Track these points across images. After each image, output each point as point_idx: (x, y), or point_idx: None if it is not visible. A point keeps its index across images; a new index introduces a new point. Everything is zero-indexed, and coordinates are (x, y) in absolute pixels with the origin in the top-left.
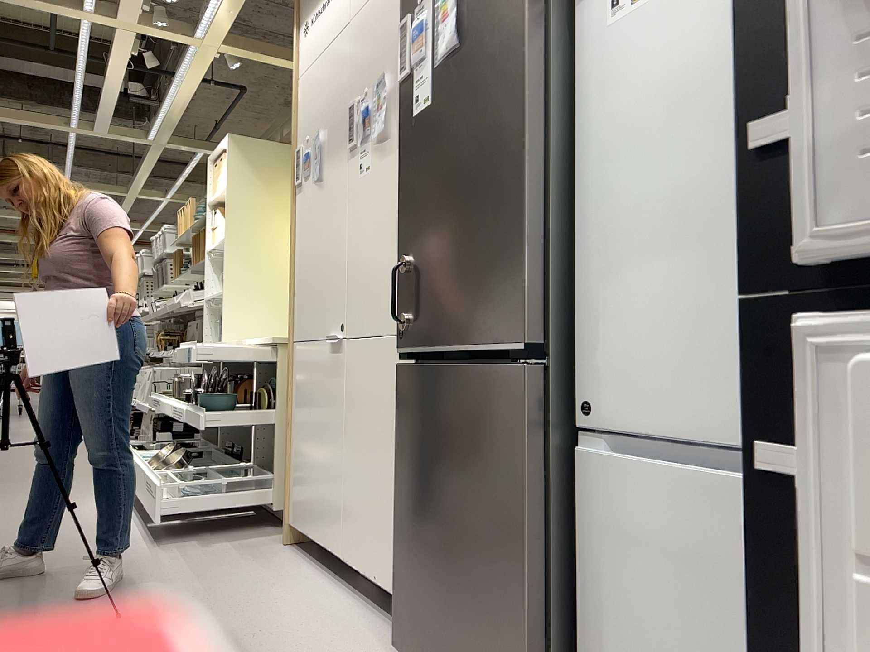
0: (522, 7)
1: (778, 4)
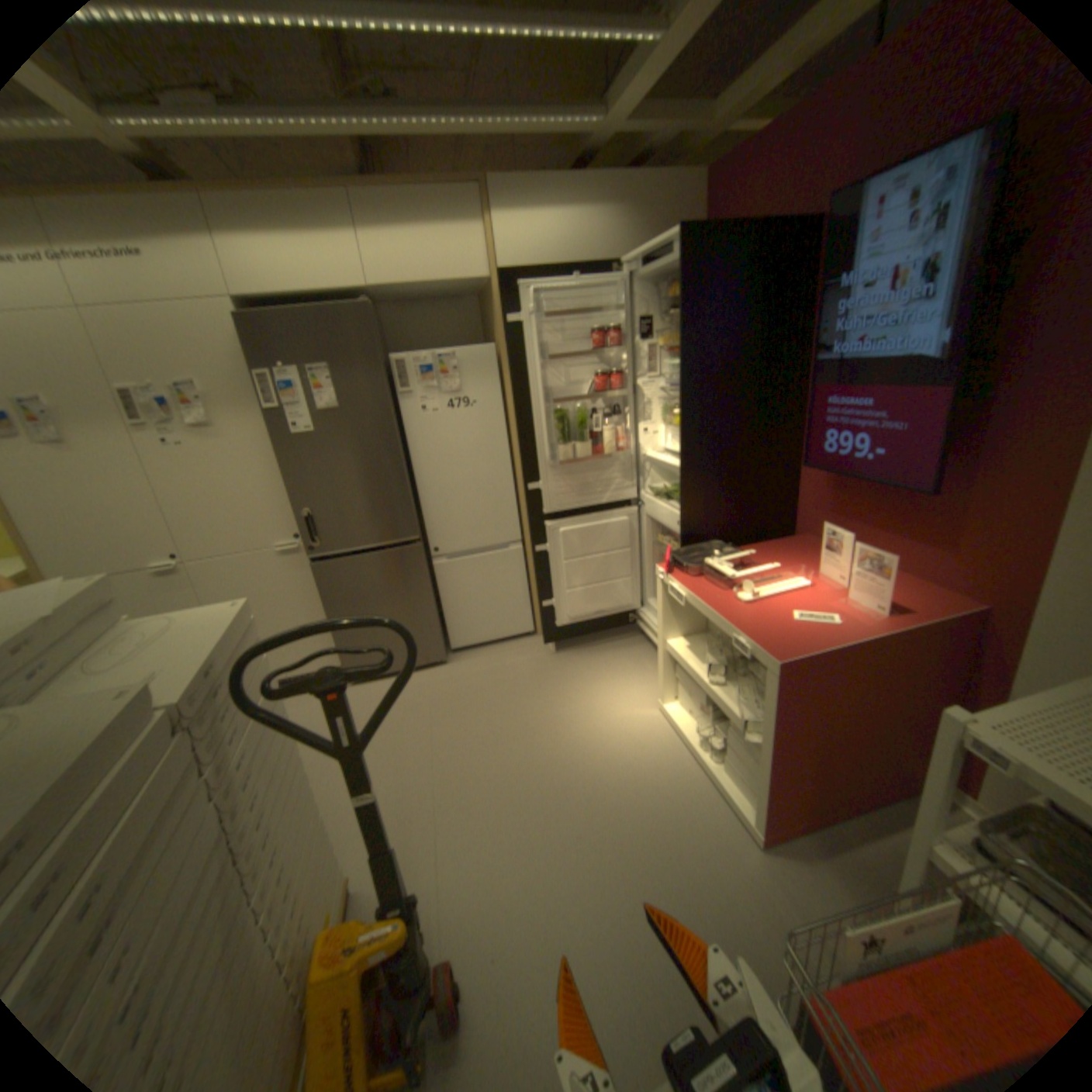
0: (387, 405)
1: (527, 461)
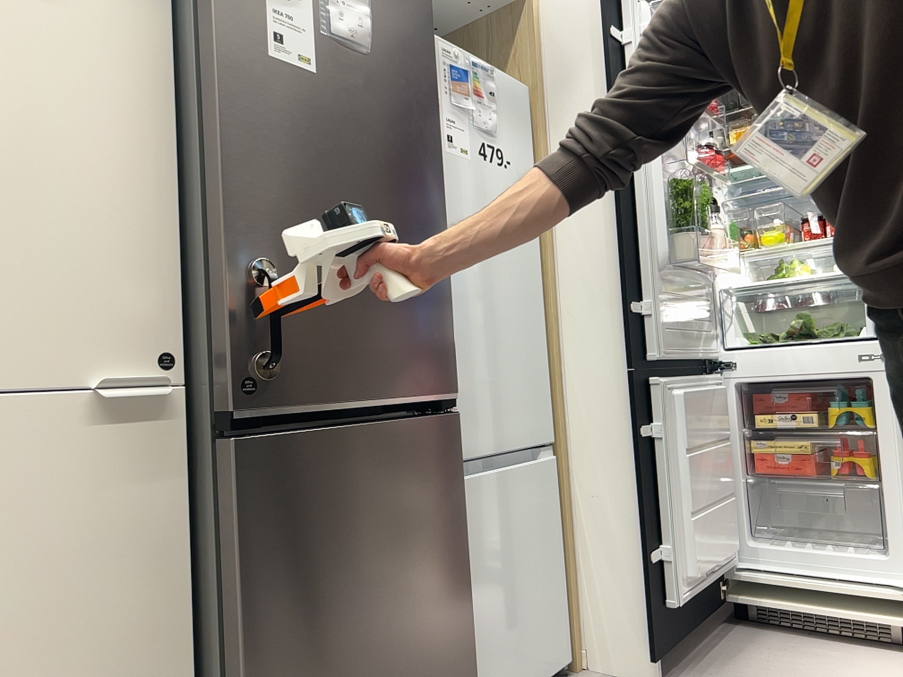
0: (433, 90)
1: (630, 257)
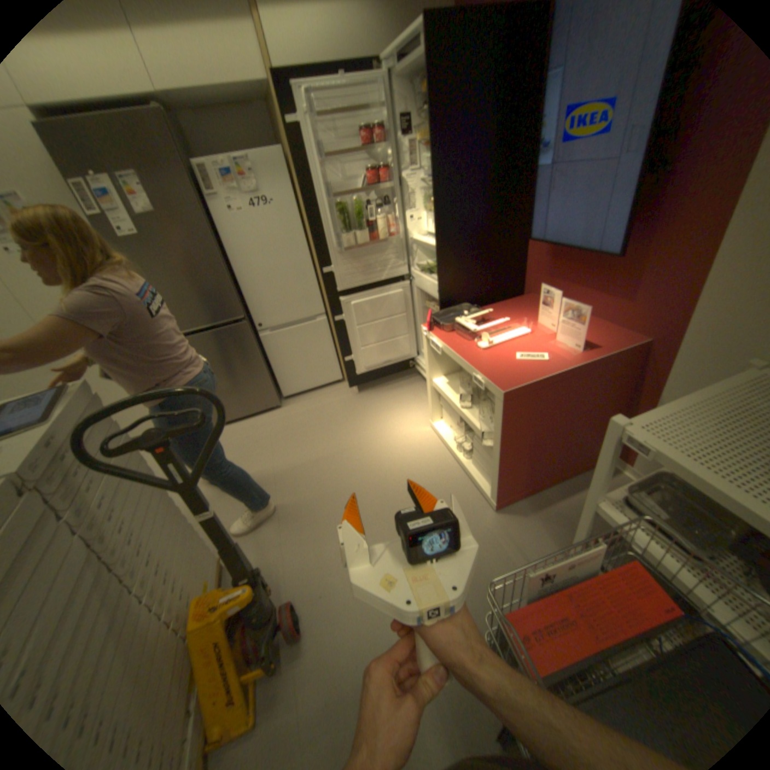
0: (195, 207)
1: (319, 249)
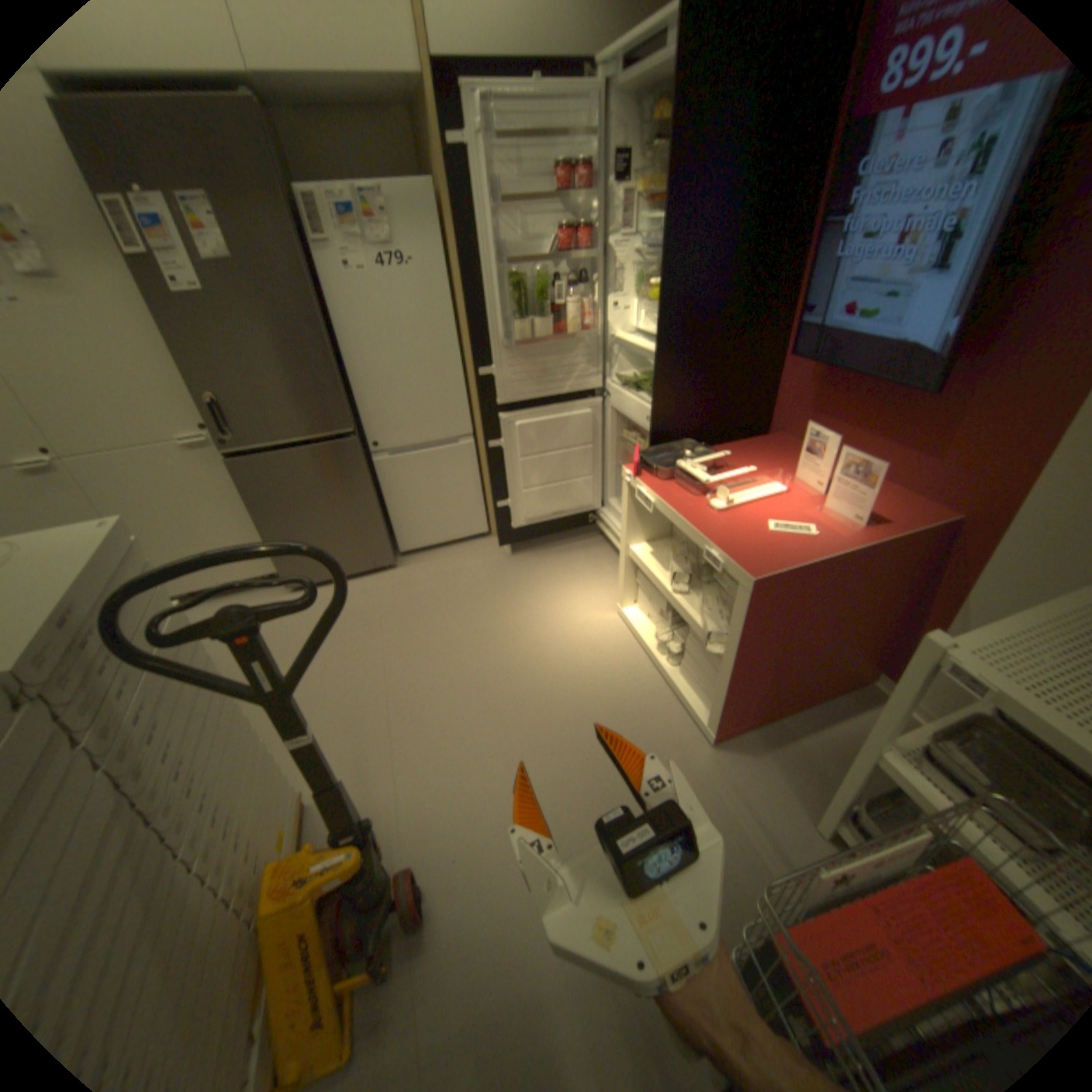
0: (296, 257)
1: (477, 339)
